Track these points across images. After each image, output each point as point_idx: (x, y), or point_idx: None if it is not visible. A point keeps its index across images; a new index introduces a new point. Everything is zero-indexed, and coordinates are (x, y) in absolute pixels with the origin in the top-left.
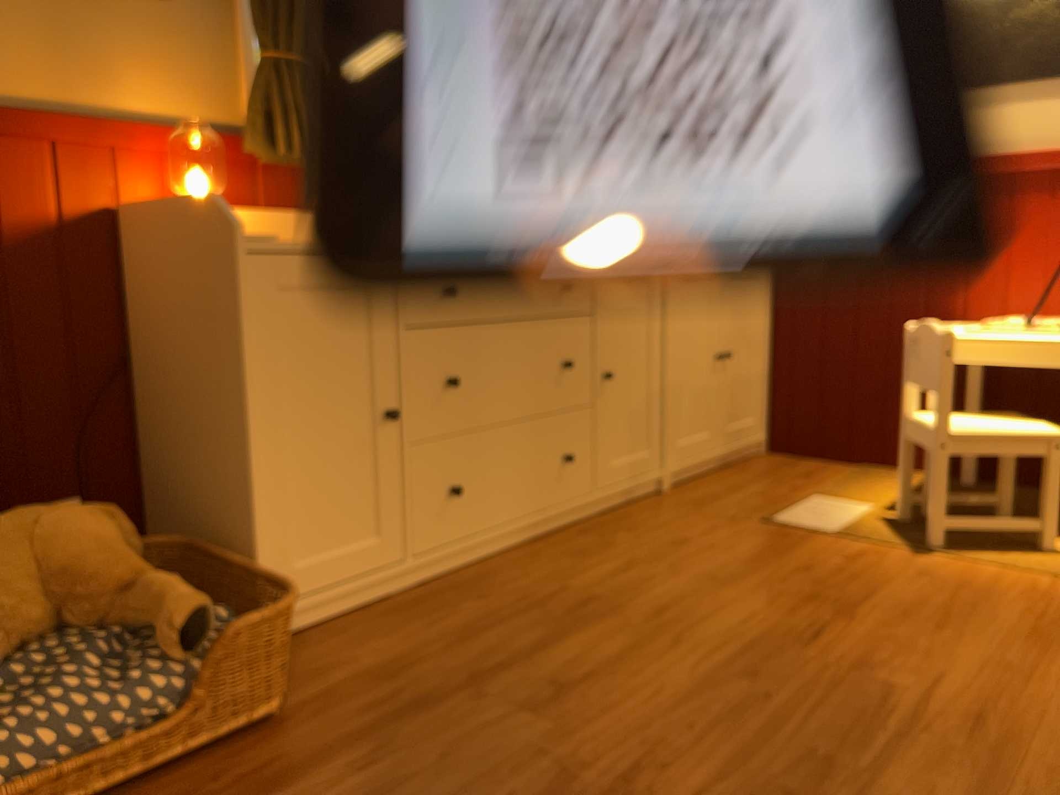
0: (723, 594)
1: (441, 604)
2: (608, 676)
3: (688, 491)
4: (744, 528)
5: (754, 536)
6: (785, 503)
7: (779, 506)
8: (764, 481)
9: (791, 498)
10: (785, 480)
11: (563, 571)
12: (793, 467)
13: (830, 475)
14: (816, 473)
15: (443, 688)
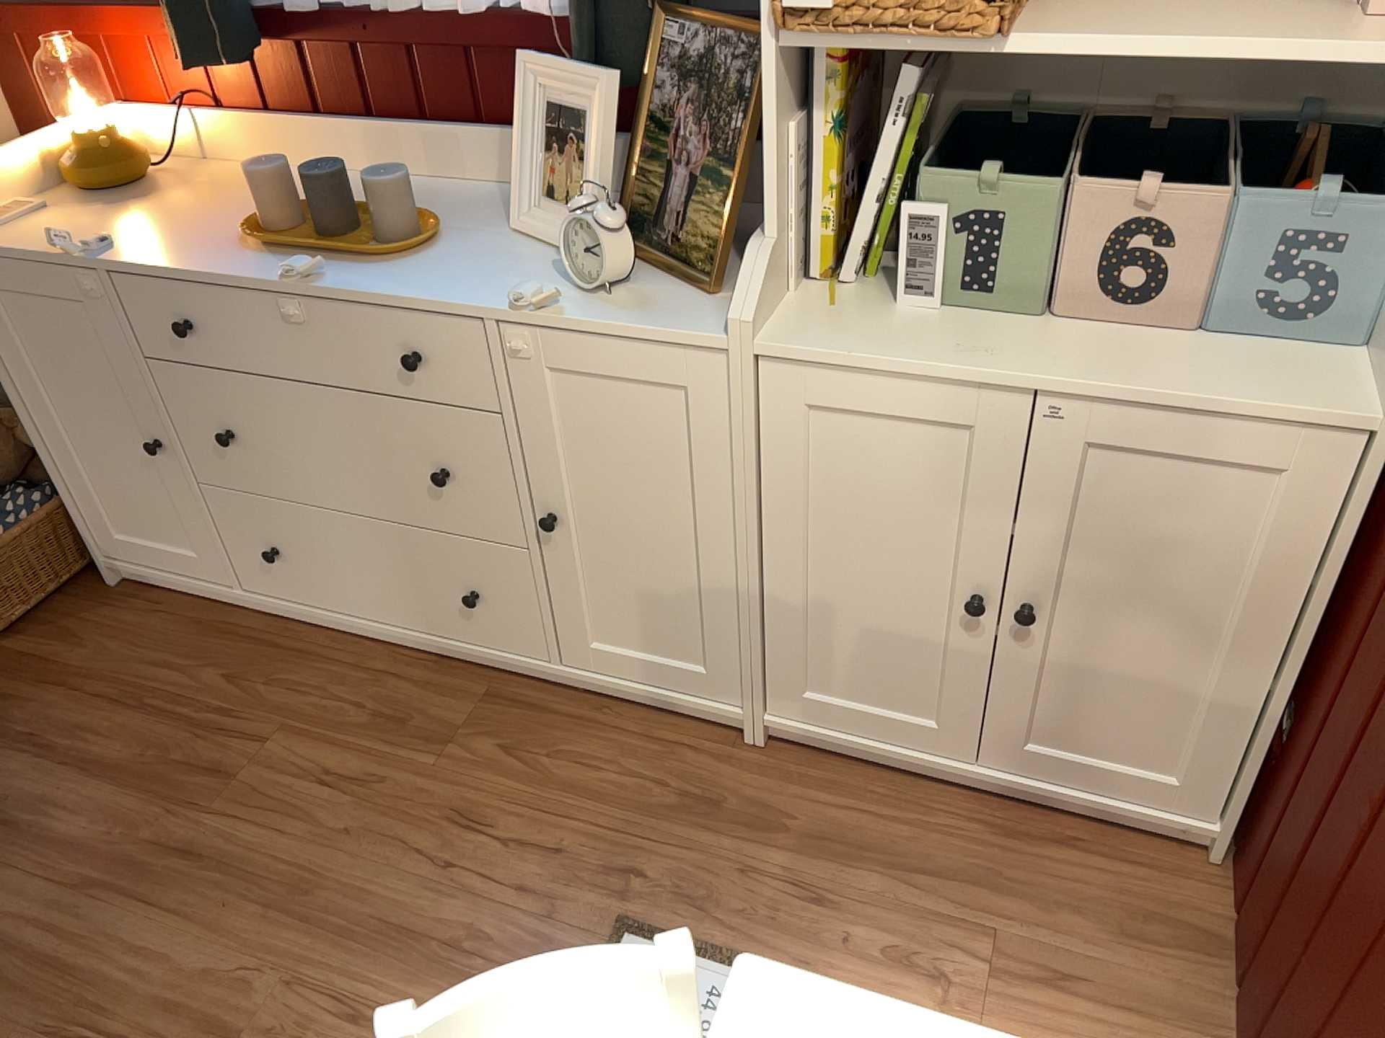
0: (246, 912)
1: (220, 652)
2: (10, 841)
3: (786, 775)
4: (569, 898)
5: (523, 920)
6: (771, 950)
7: (735, 940)
8: (932, 893)
9: (806, 960)
10: (965, 934)
11: (325, 722)
12: (1119, 938)
13: (1077, 1034)
14: (1078, 997)
15: (14, 724)
